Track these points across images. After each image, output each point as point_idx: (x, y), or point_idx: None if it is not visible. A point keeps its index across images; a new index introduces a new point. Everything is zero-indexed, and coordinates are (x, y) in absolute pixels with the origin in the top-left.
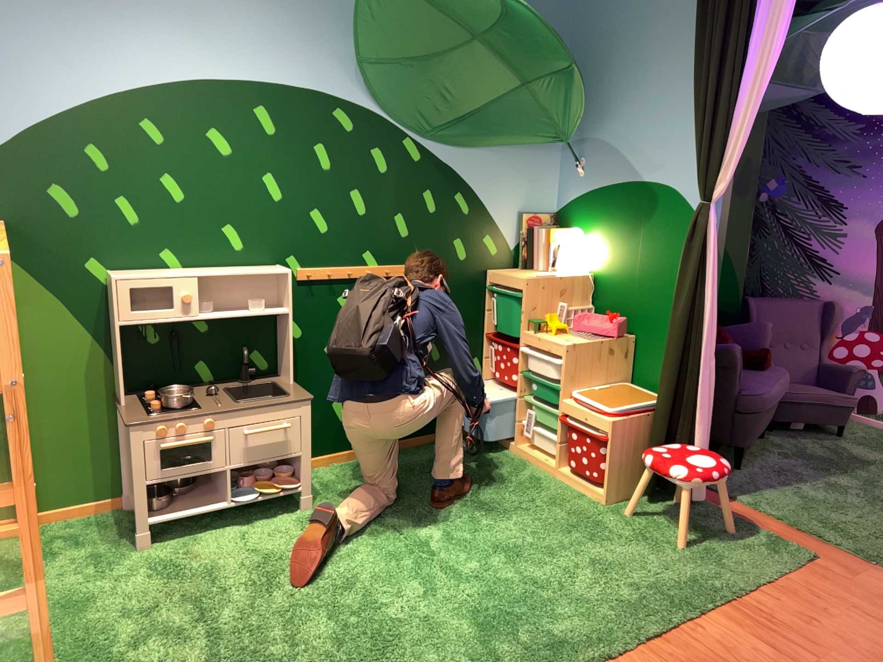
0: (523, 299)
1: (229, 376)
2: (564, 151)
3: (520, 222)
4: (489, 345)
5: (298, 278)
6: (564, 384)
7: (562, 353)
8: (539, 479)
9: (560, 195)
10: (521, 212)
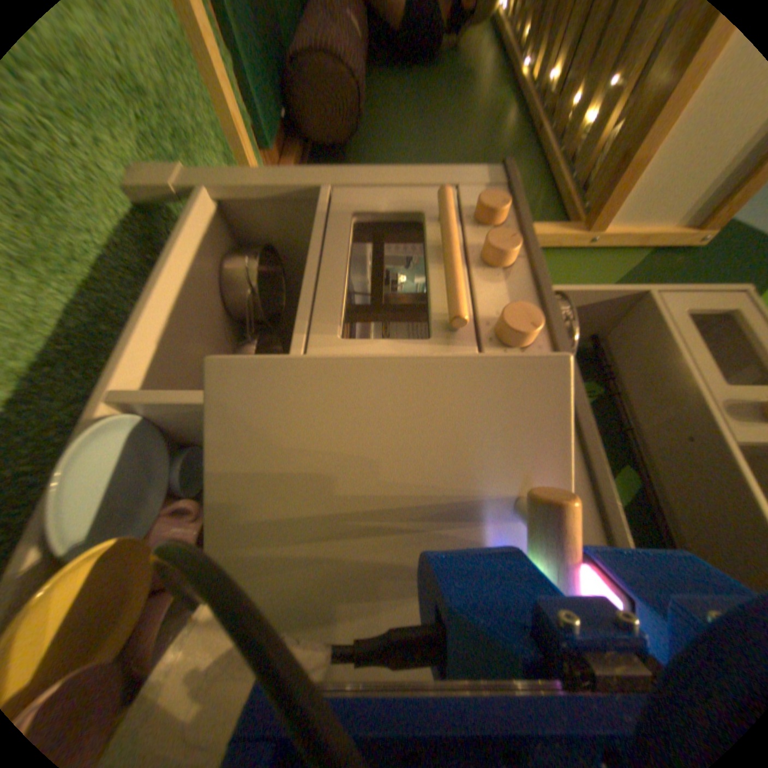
0: None
1: None
2: None
3: None
4: None
5: None
6: None
7: None
8: None
9: None
10: None
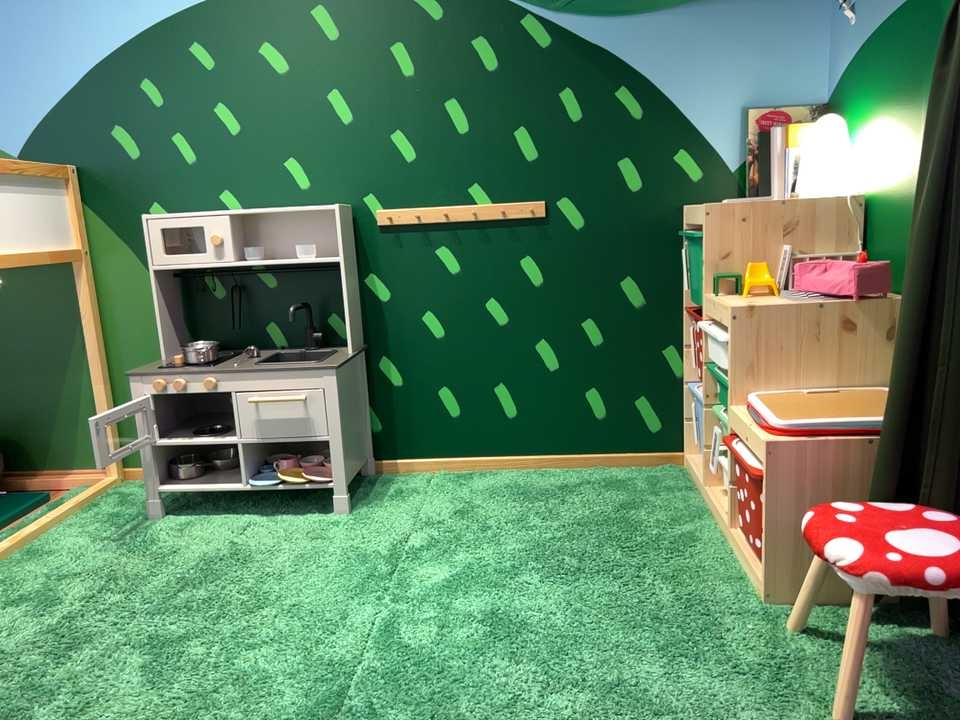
0: (705, 239)
1: (297, 343)
2: None
3: (748, 121)
4: (693, 326)
5: (375, 221)
6: (740, 382)
7: (732, 322)
8: (696, 545)
9: (833, 64)
10: (752, 105)
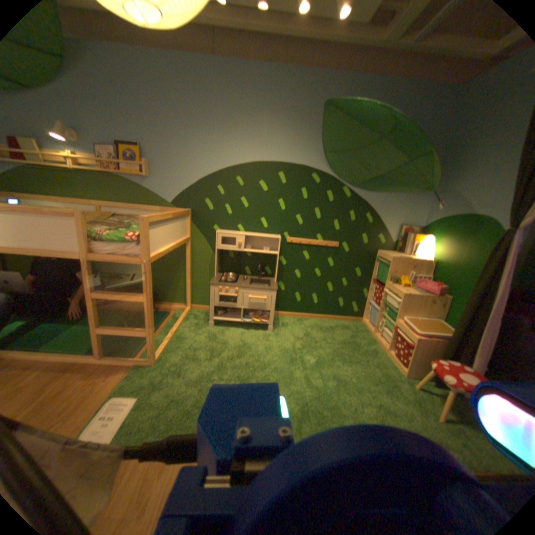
0: (389, 265)
1: (253, 273)
2: (434, 193)
3: (400, 228)
4: (372, 283)
5: (285, 240)
6: (399, 312)
7: (401, 296)
8: (376, 353)
9: (428, 216)
10: (402, 223)
